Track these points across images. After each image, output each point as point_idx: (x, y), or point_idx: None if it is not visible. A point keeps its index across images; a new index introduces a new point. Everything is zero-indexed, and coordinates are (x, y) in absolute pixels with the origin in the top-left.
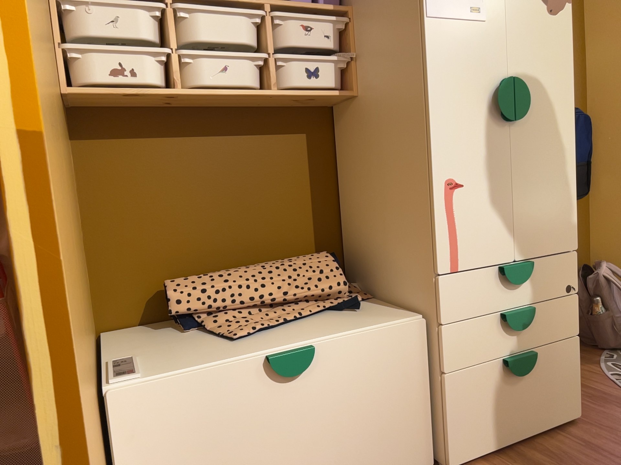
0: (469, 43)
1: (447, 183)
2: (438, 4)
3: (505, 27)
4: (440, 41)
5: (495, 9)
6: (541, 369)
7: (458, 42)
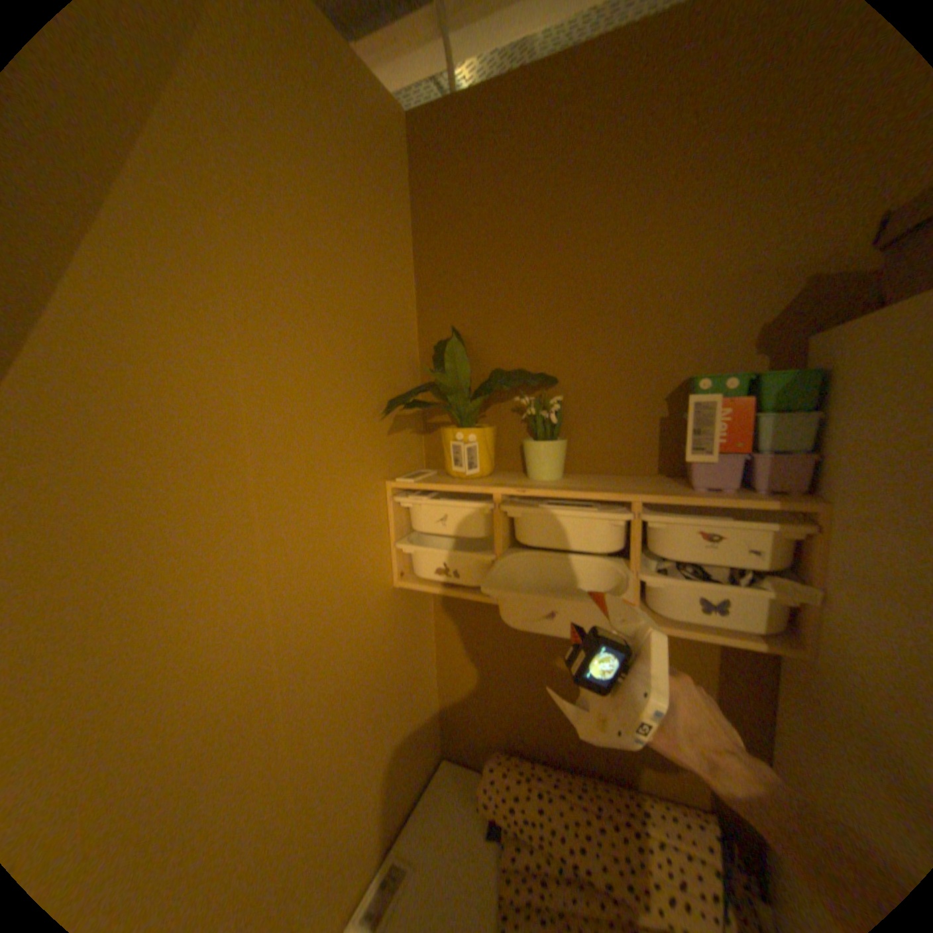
0: None
1: None
2: None
3: None
4: None
5: None
6: None
7: None
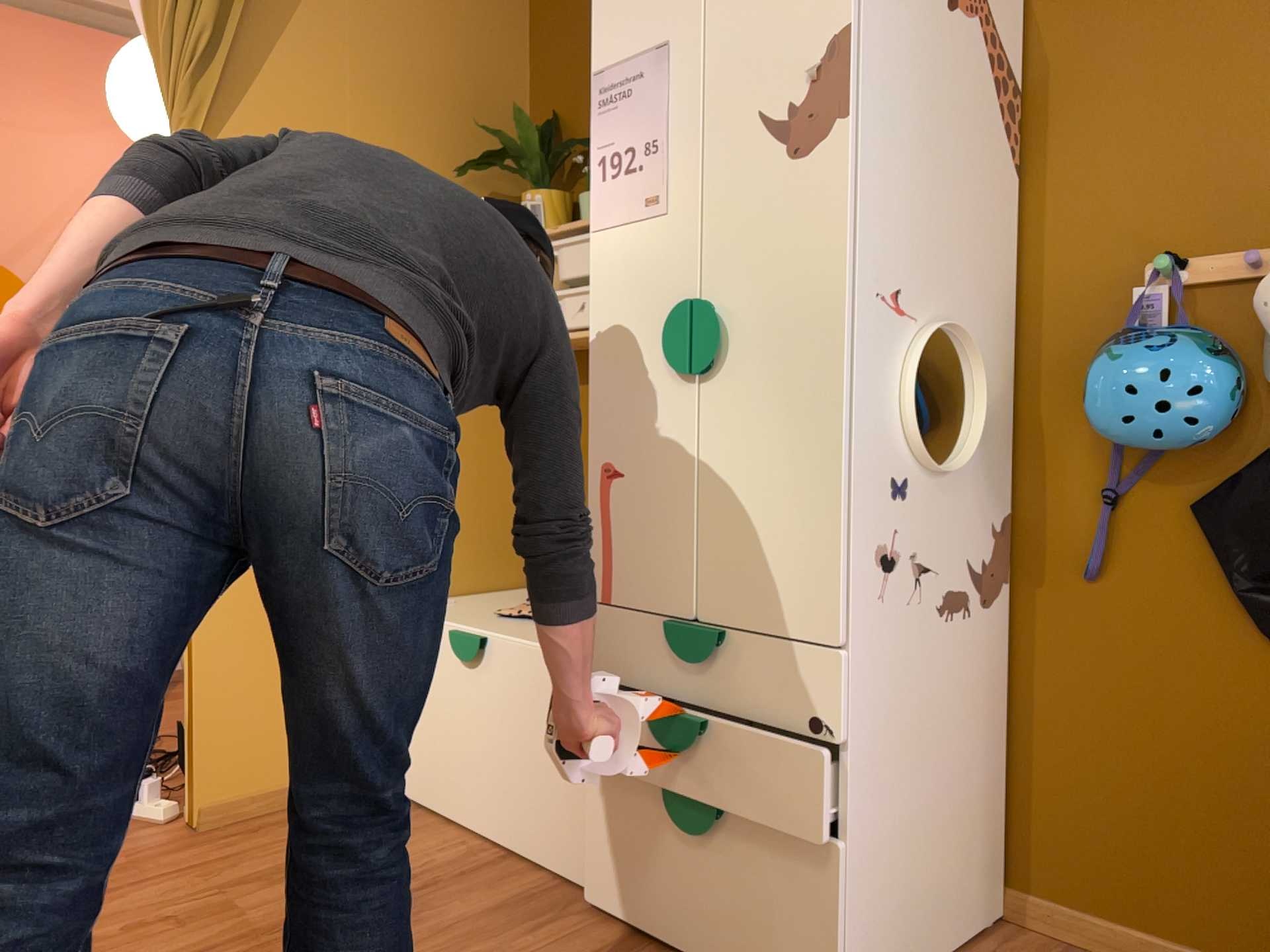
0: (642, 253)
1: (603, 468)
2: (605, 208)
3: (699, 212)
4: (605, 261)
5: (683, 187)
6: (741, 857)
7: (628, 256)
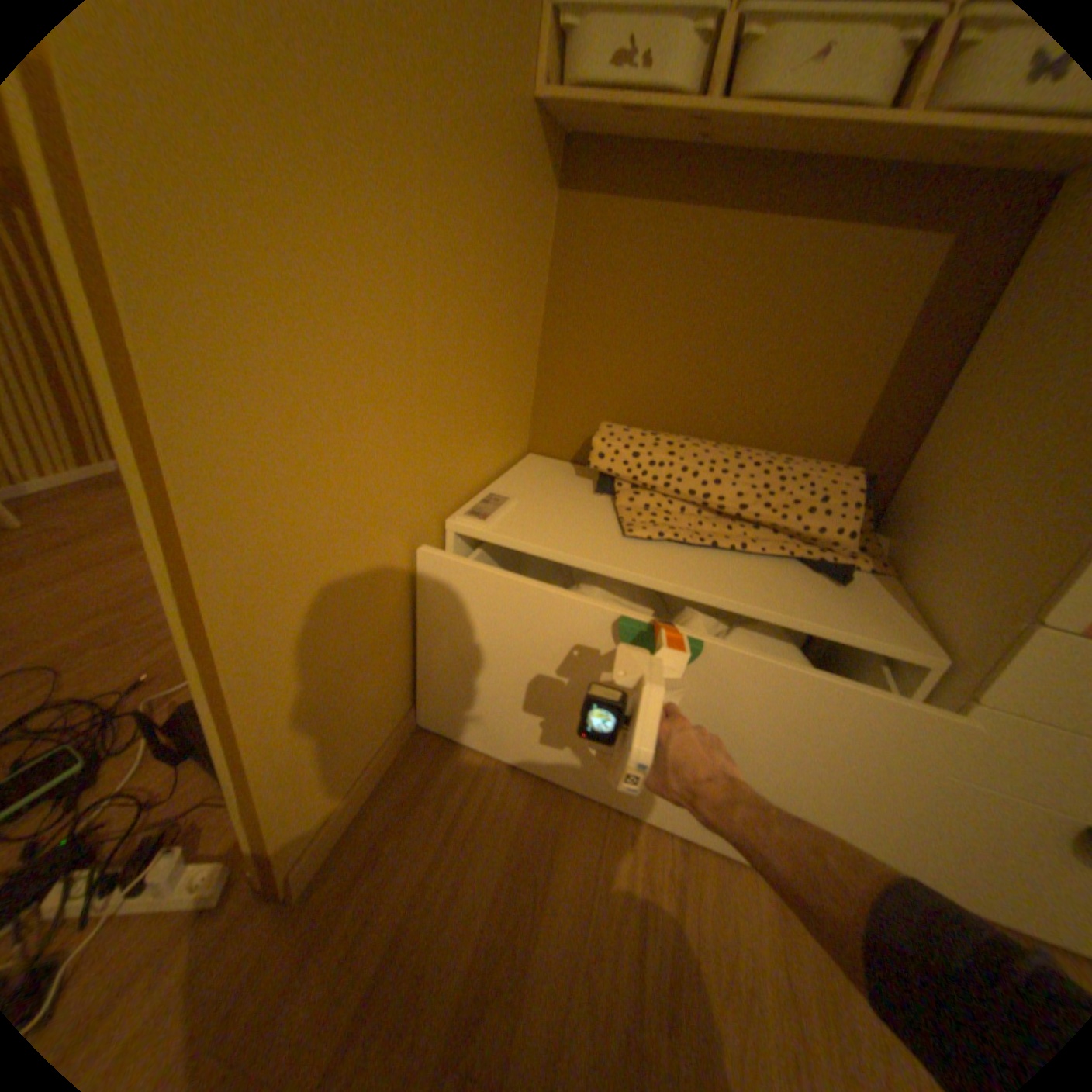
0: None
1: None
2: None
3: None
4: None
5: None
6: None
7: None
